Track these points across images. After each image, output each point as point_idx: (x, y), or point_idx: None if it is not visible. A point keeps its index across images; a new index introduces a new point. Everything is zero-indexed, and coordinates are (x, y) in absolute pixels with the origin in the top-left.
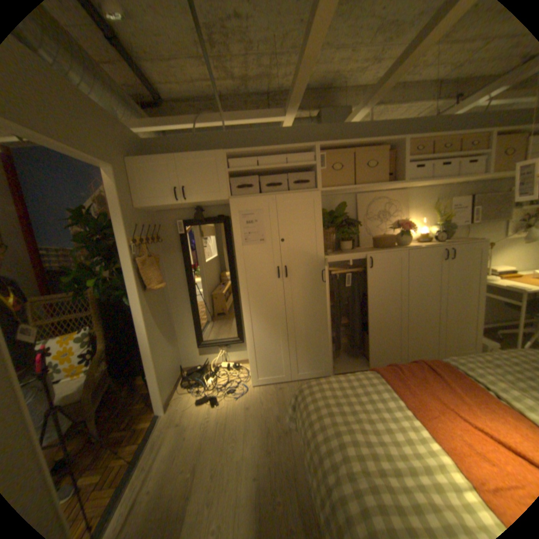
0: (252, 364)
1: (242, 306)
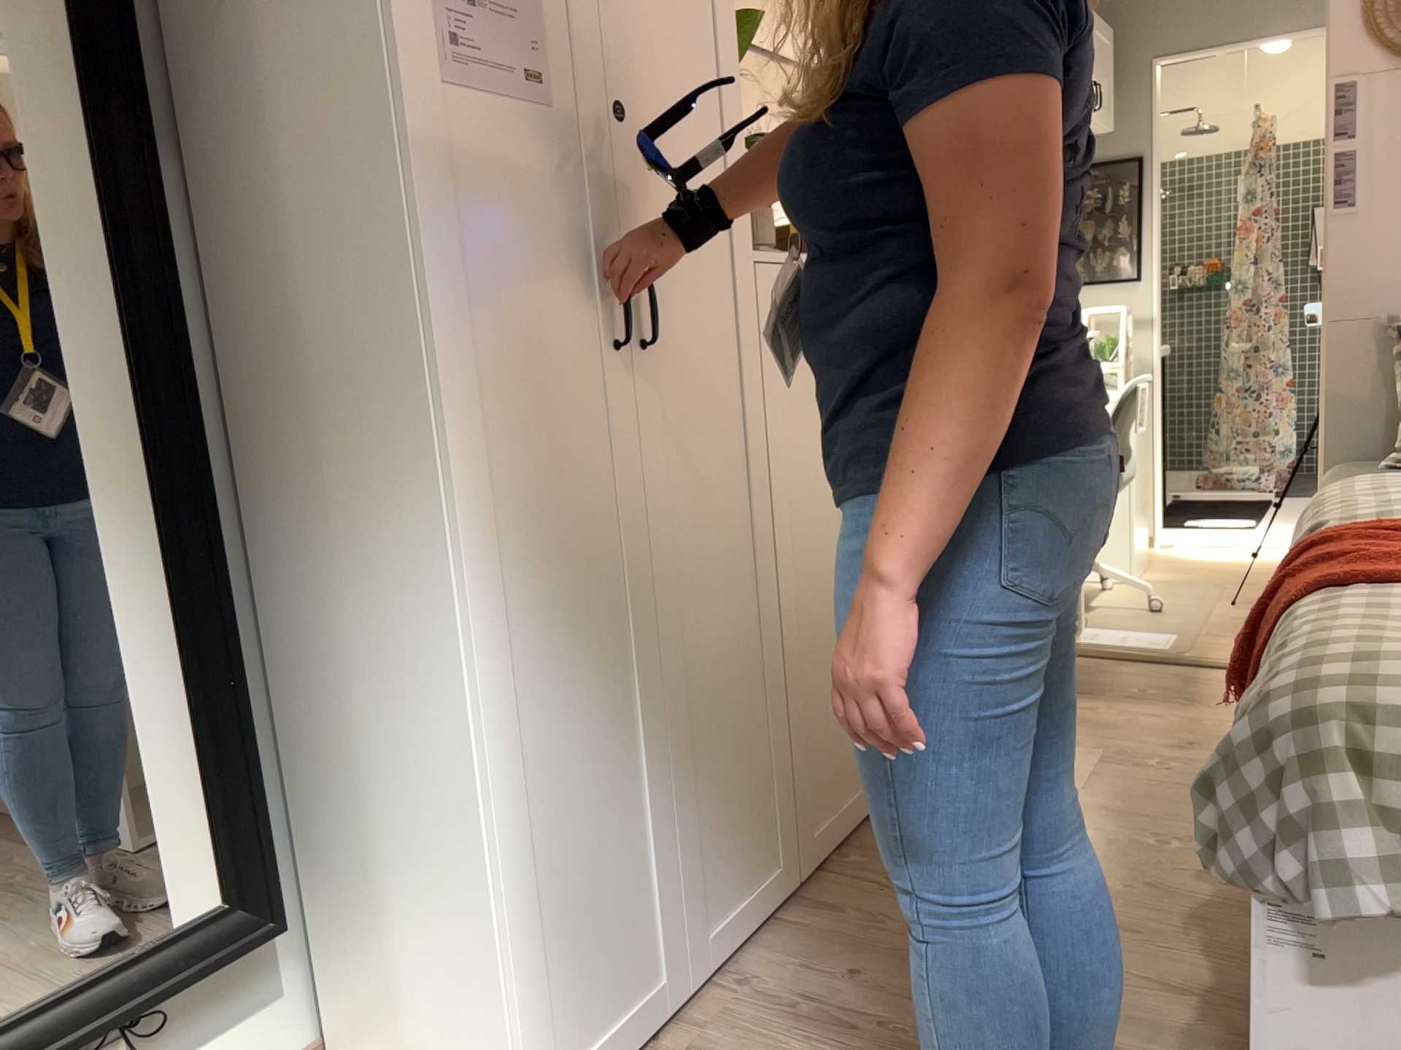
0: (518, 999)
1: (451, 552)
